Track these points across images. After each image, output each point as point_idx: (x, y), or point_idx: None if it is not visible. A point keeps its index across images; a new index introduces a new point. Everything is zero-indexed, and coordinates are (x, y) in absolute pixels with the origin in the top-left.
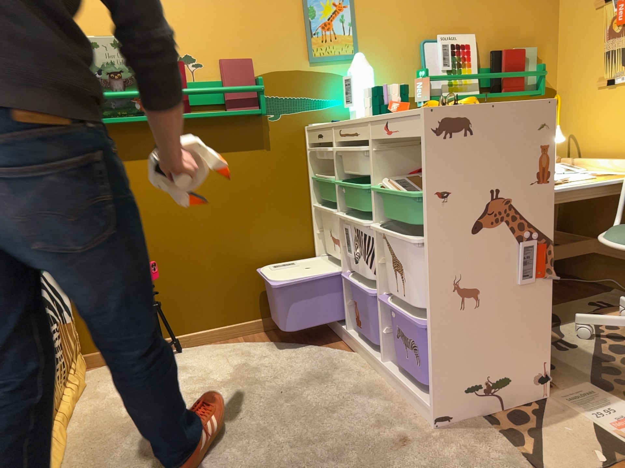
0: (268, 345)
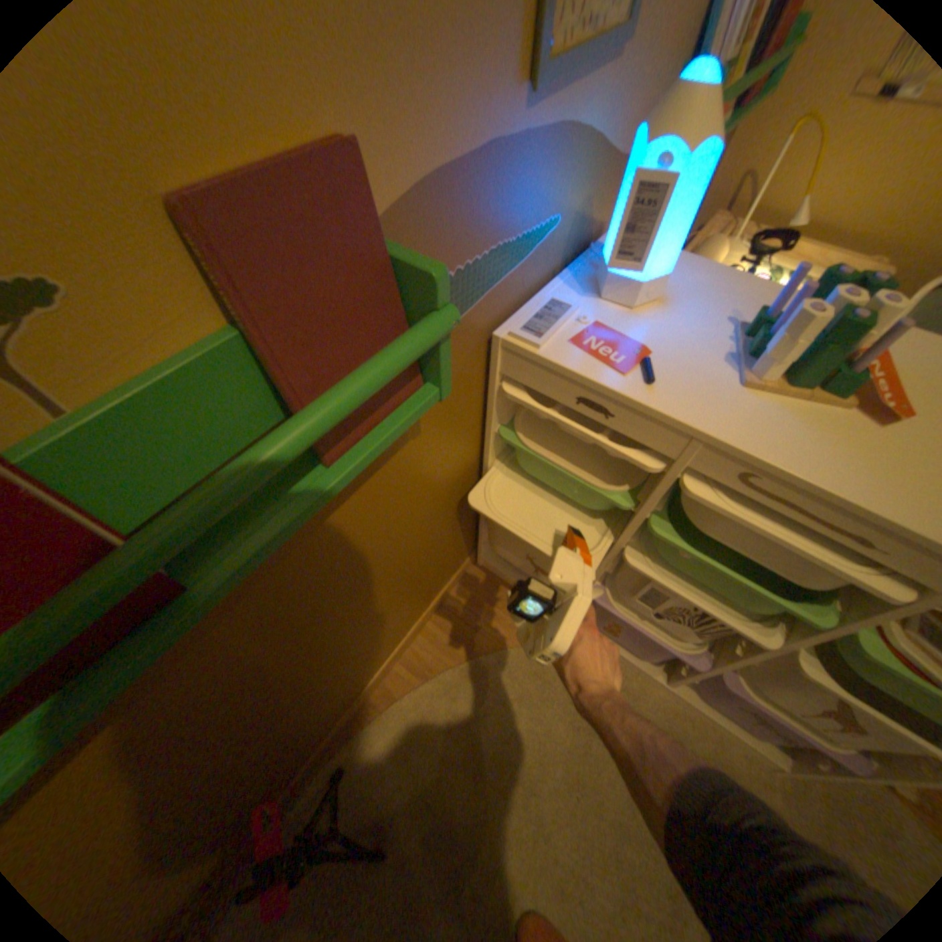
0: (464, 675)
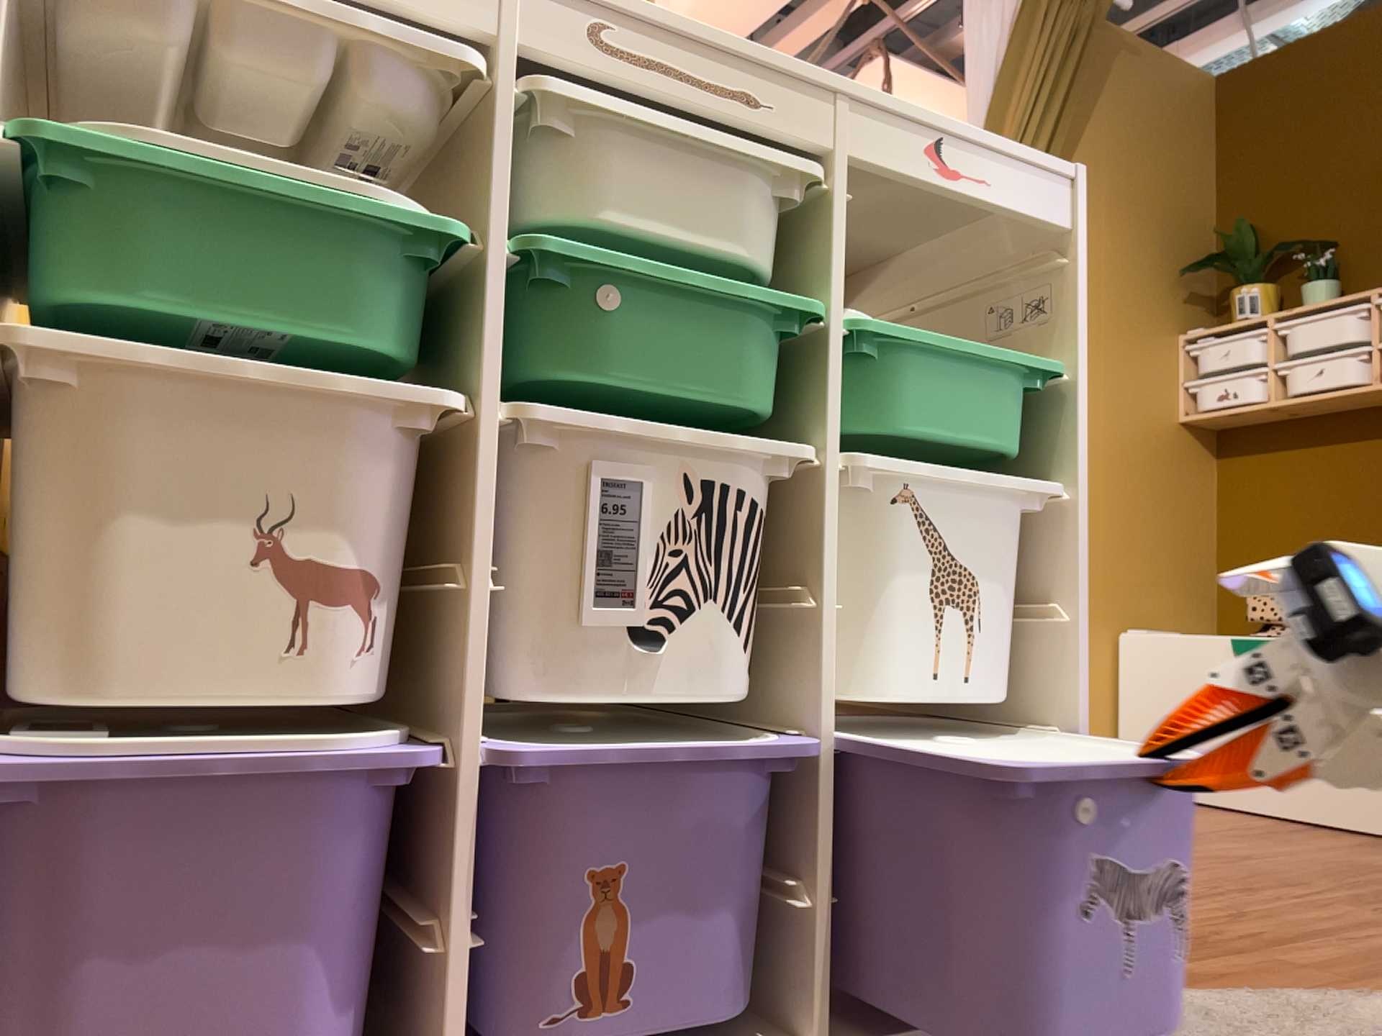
0: None
